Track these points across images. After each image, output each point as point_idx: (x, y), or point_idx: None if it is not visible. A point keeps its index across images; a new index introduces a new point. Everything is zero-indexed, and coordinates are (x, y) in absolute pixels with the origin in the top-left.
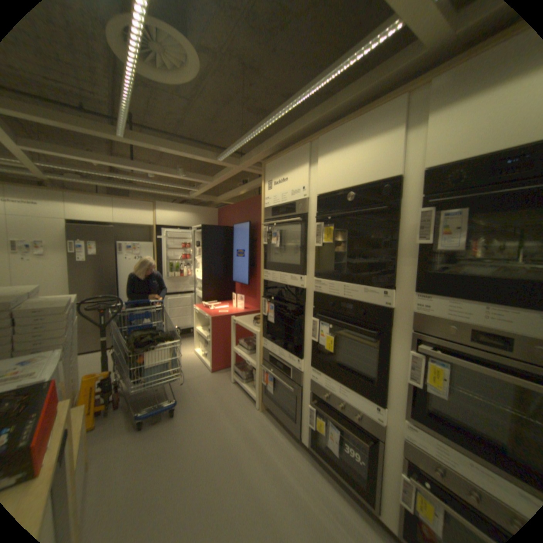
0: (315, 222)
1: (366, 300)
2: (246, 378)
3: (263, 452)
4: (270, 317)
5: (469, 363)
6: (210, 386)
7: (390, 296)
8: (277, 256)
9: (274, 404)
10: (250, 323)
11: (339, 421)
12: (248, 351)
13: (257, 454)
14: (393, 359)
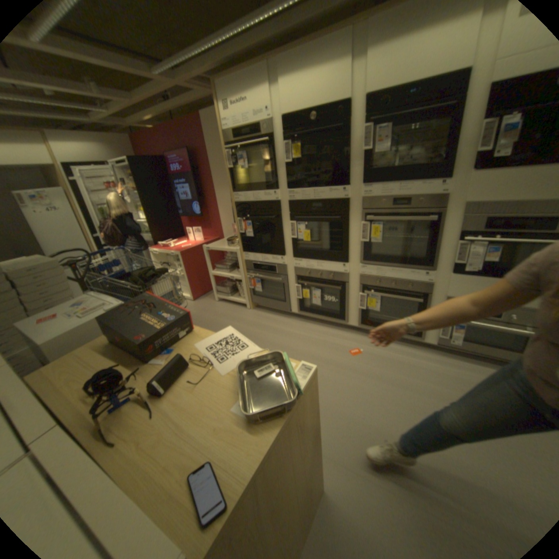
0: (281, 141)
1: (330, 197)
2: (230, 292)
3: (268, 327)
4: (248, 233)
5: (391, 217)
6: (200, 309)
7: (347, 190)
8: (244, 178)
9: (263, 298)
10: (224, 246)
11: (318, 284)
12: (227, 270)
13: (264, 328)
14: (350, 231)
